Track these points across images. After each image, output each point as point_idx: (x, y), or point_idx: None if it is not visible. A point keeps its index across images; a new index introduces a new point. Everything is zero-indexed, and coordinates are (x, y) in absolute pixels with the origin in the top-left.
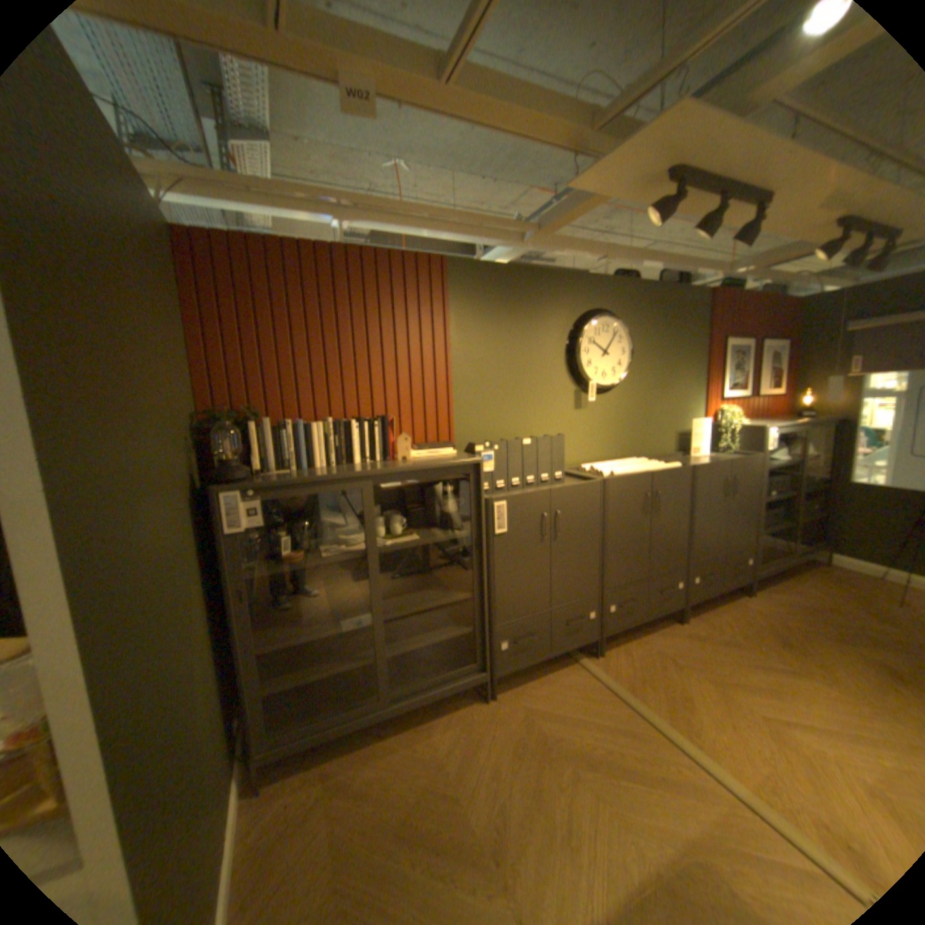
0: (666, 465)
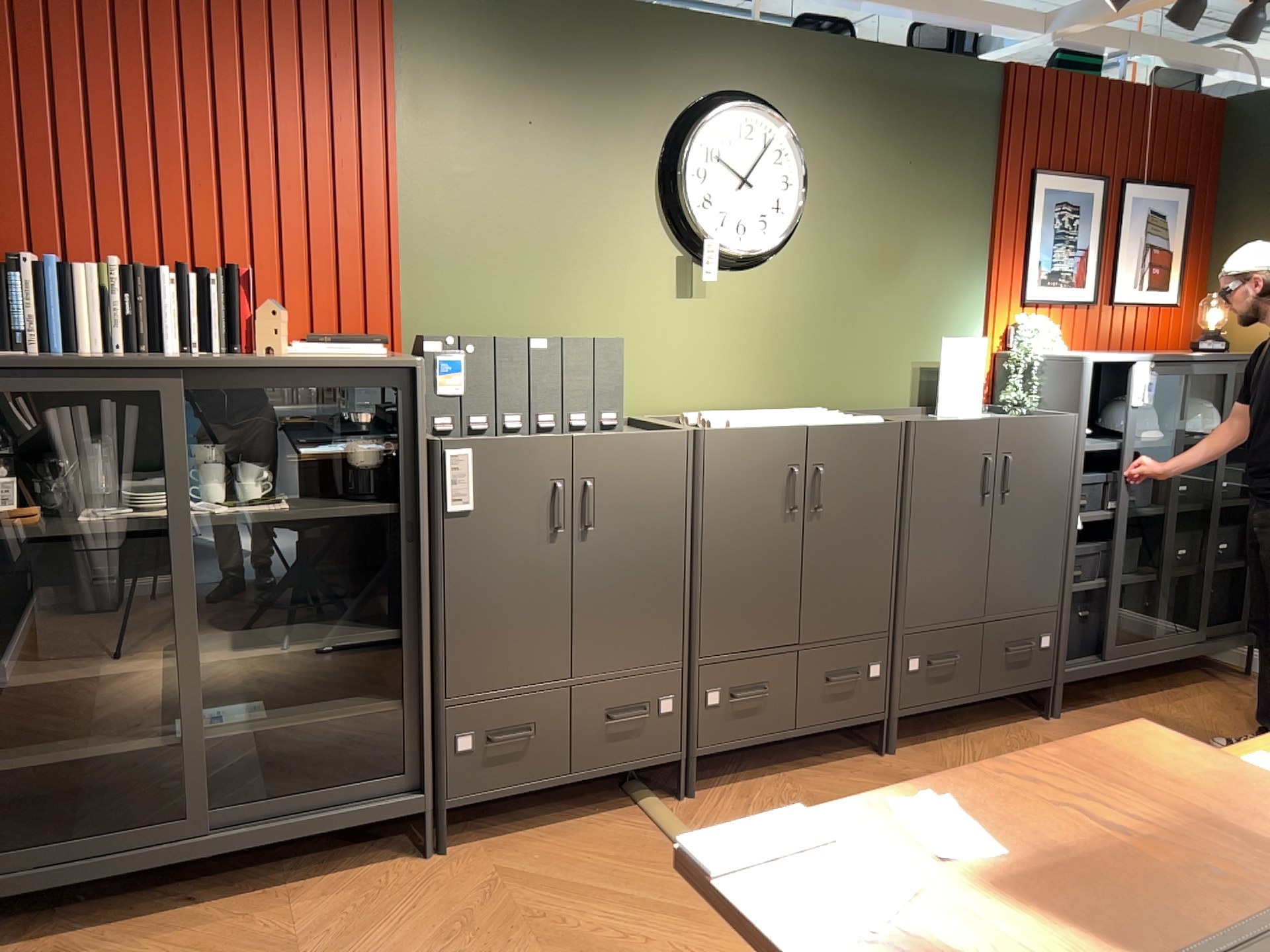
0: (849, 418)
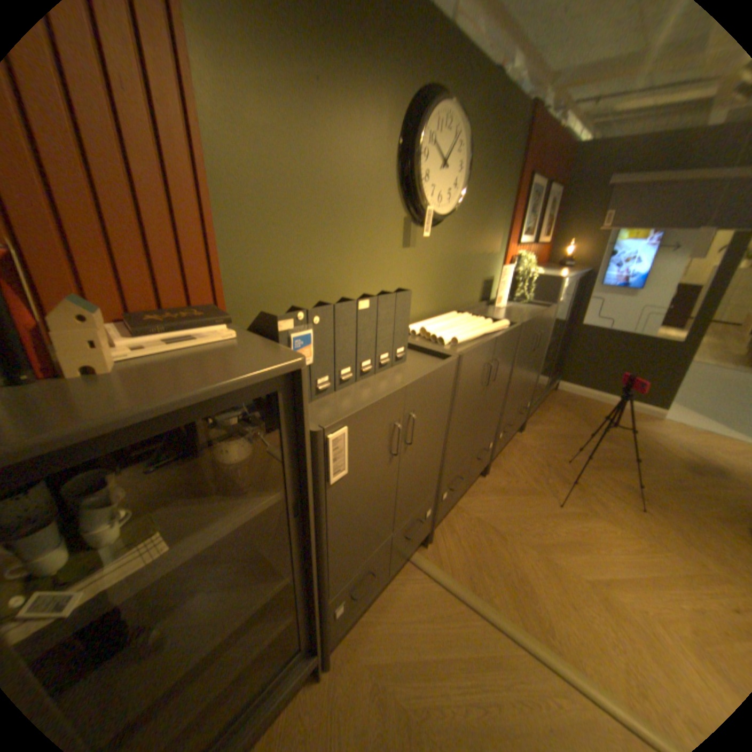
0: (498, 324)
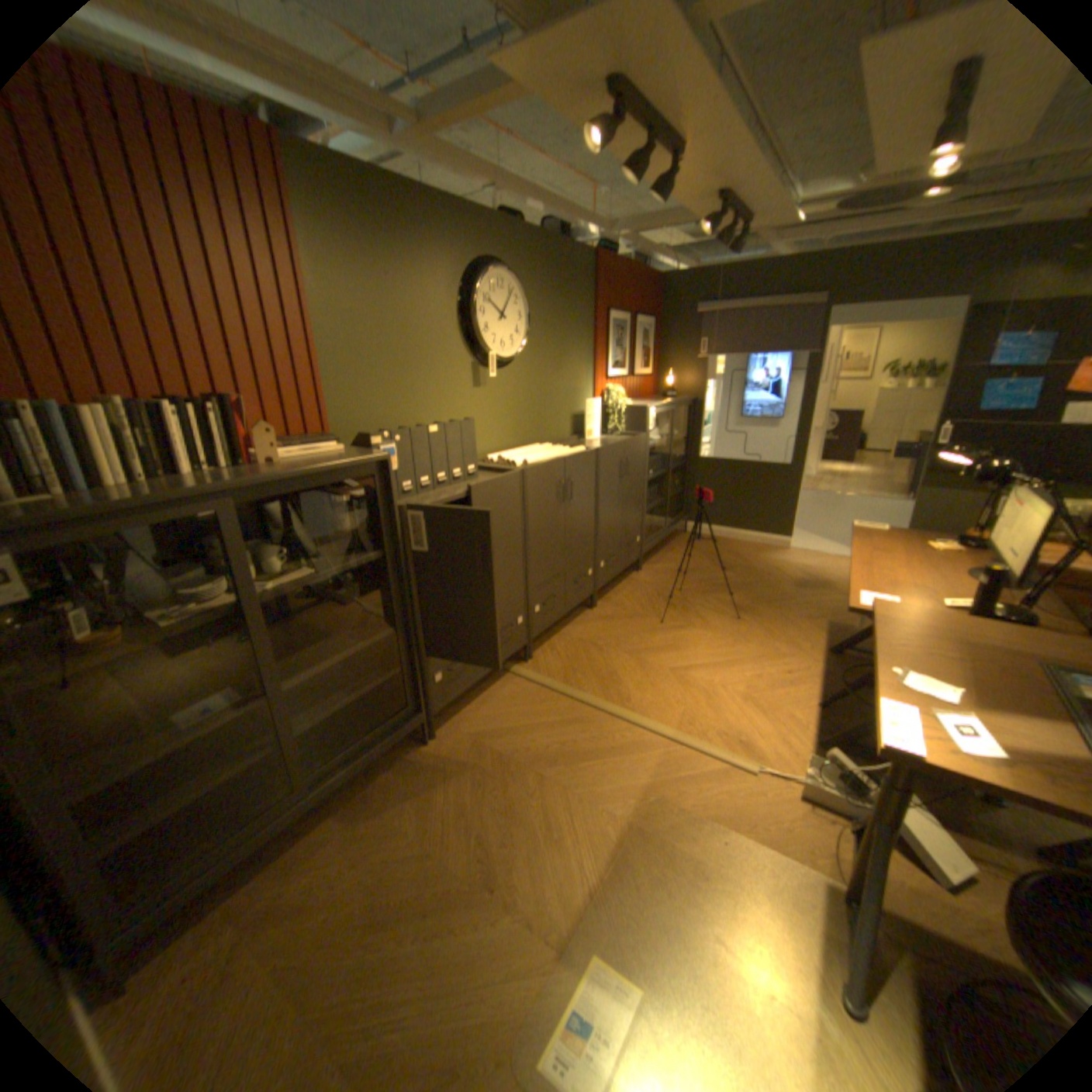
0: (572, 451)
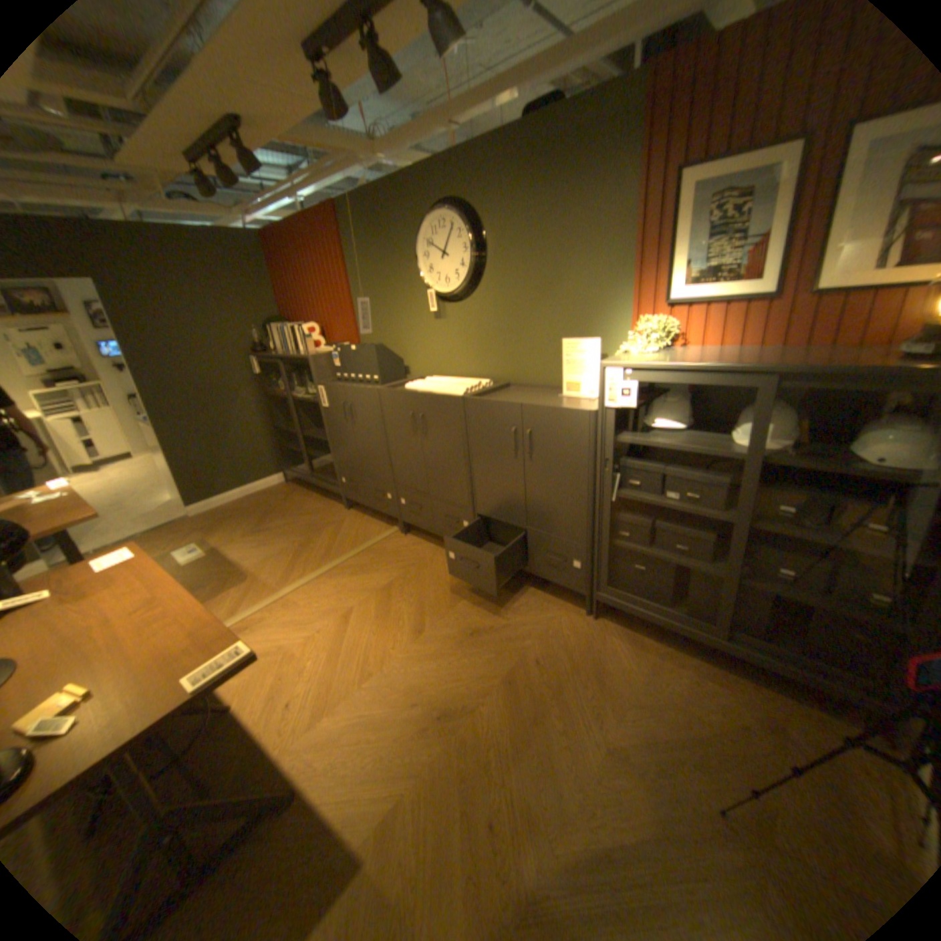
0: (449, 391)
